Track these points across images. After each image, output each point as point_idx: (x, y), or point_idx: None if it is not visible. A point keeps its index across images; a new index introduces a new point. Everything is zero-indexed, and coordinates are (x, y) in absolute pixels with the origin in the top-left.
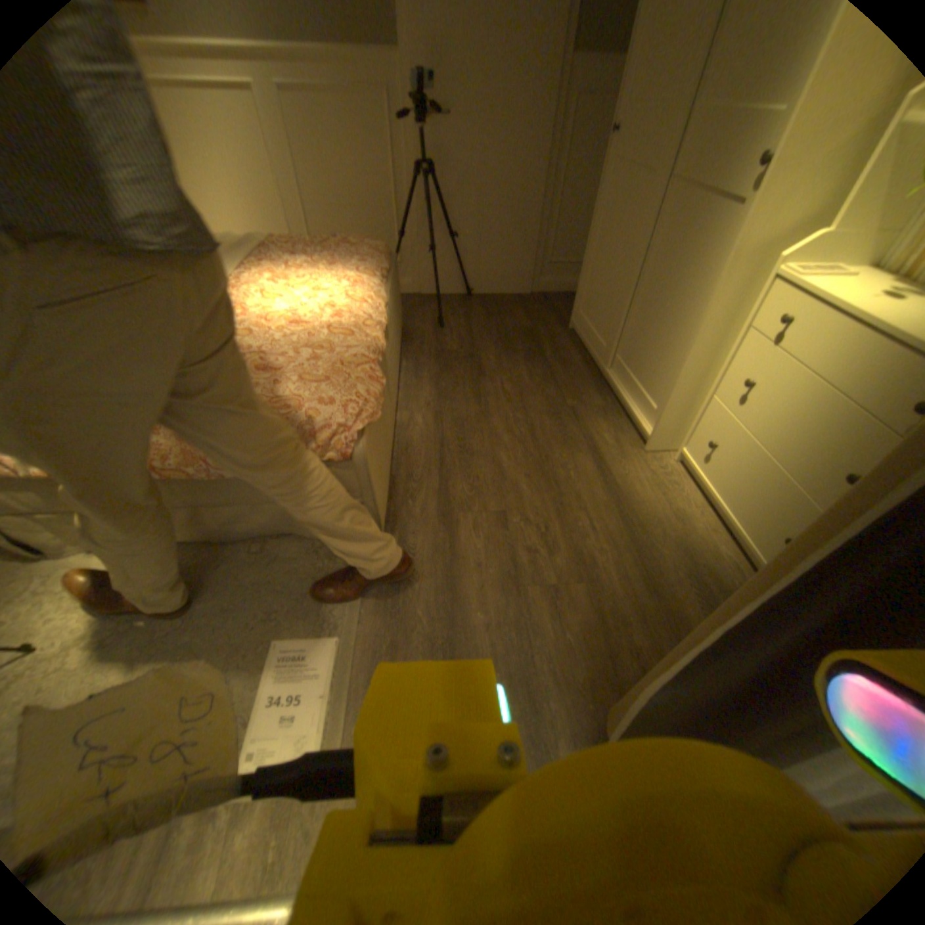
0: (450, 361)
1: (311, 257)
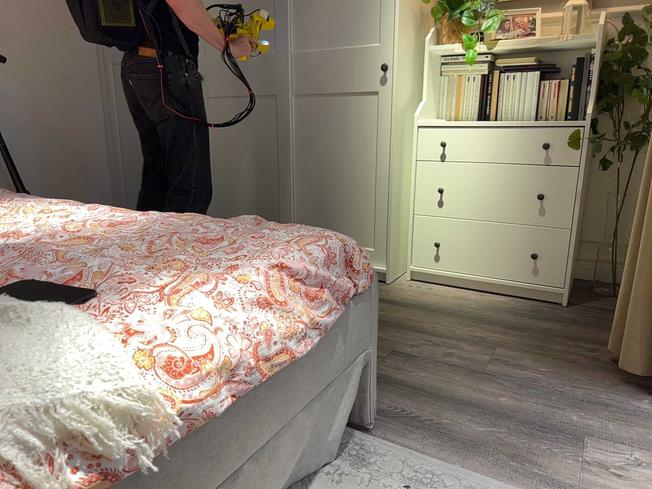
0: None
1: None
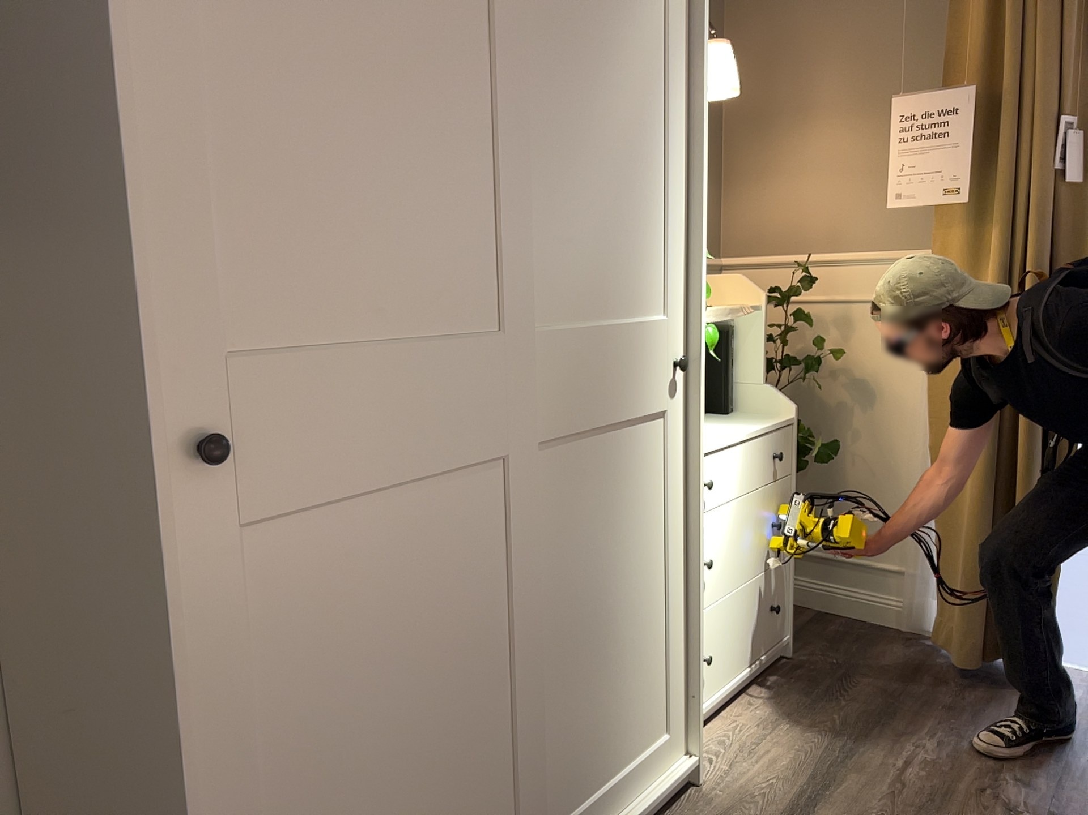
0: None
1: None
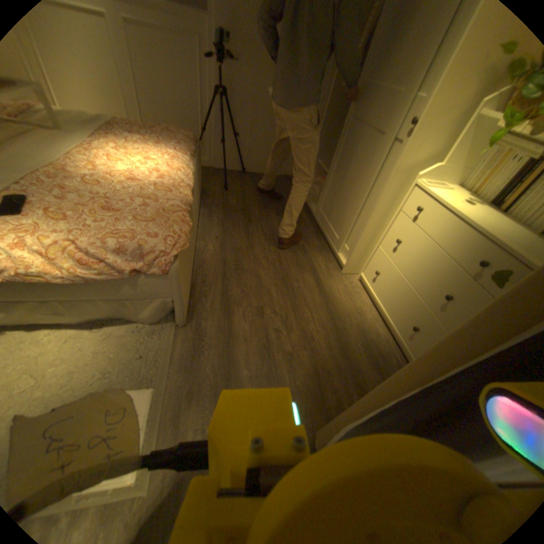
0: (231, 211)
1: (143, 137)
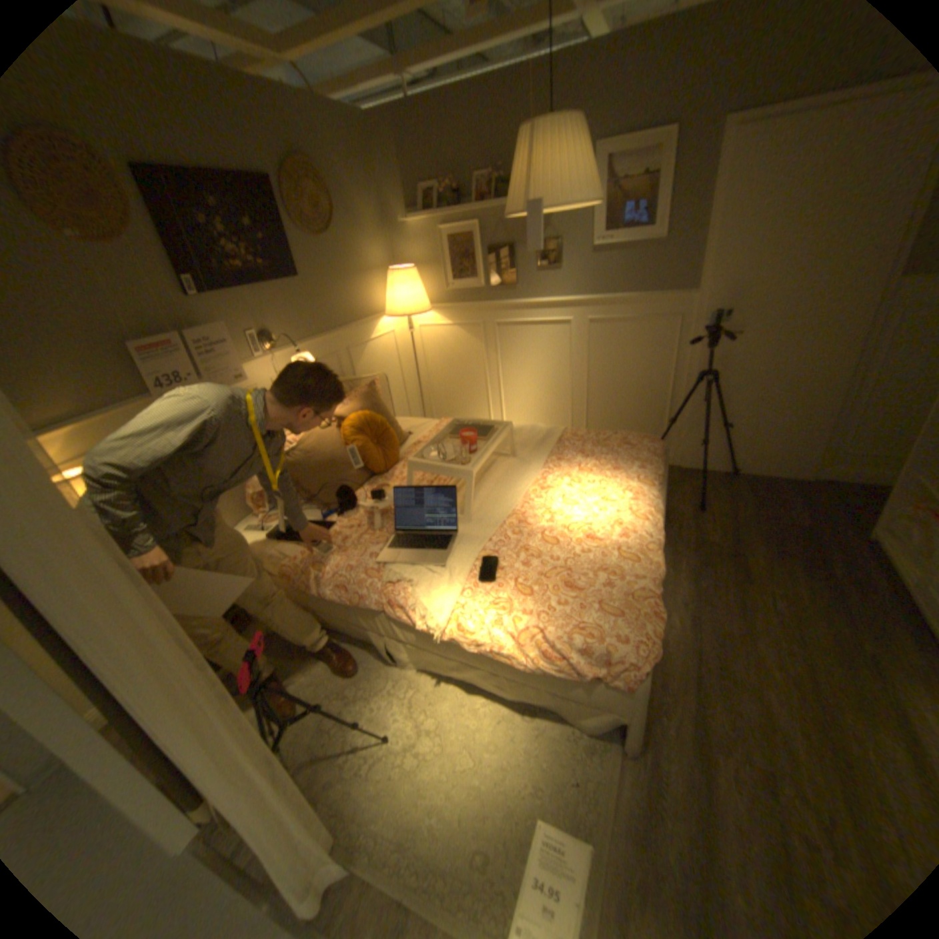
0: (712, 556)
1: (599, 462)
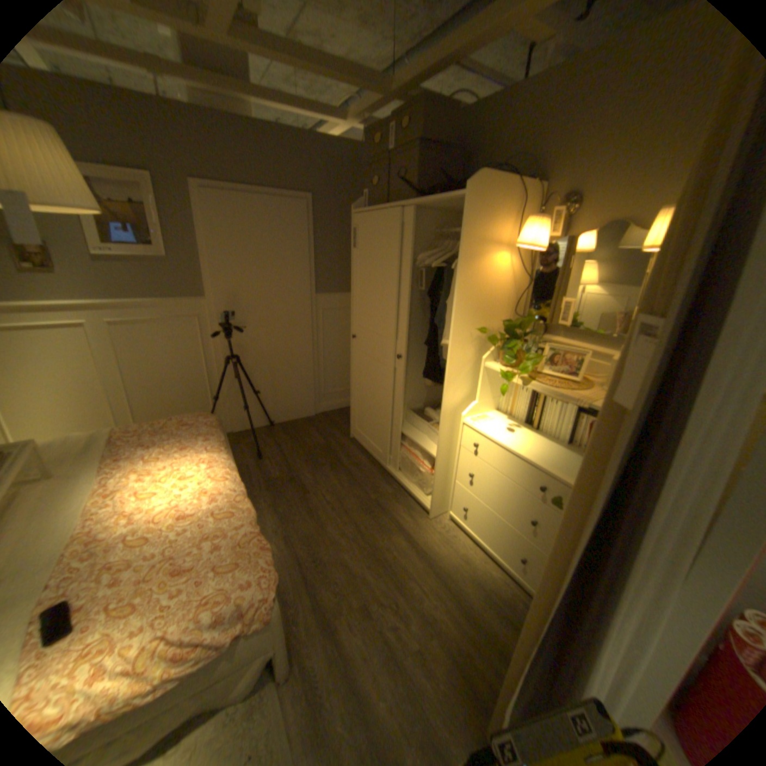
0: (278, 487)
1: (164, 448)
